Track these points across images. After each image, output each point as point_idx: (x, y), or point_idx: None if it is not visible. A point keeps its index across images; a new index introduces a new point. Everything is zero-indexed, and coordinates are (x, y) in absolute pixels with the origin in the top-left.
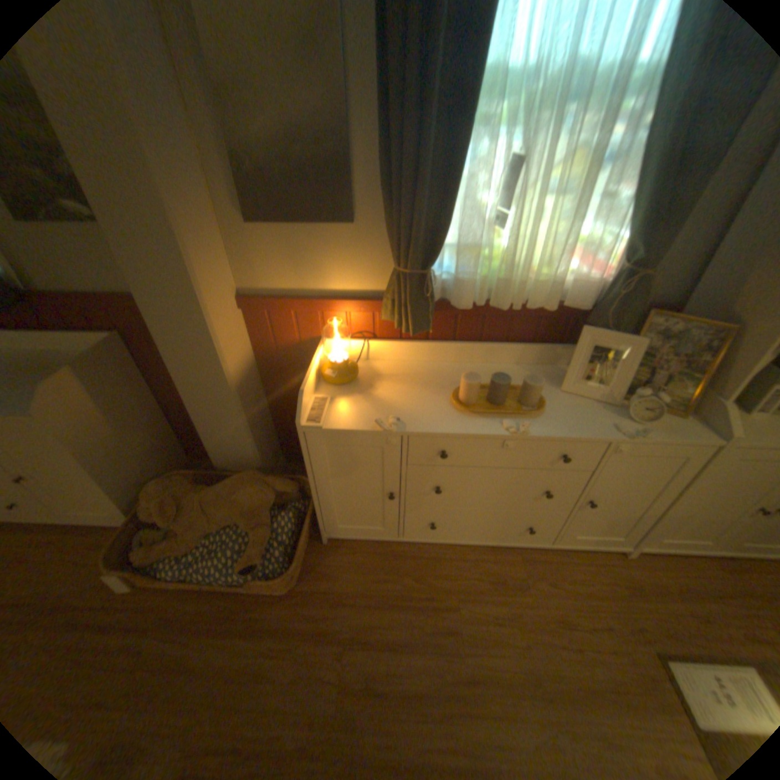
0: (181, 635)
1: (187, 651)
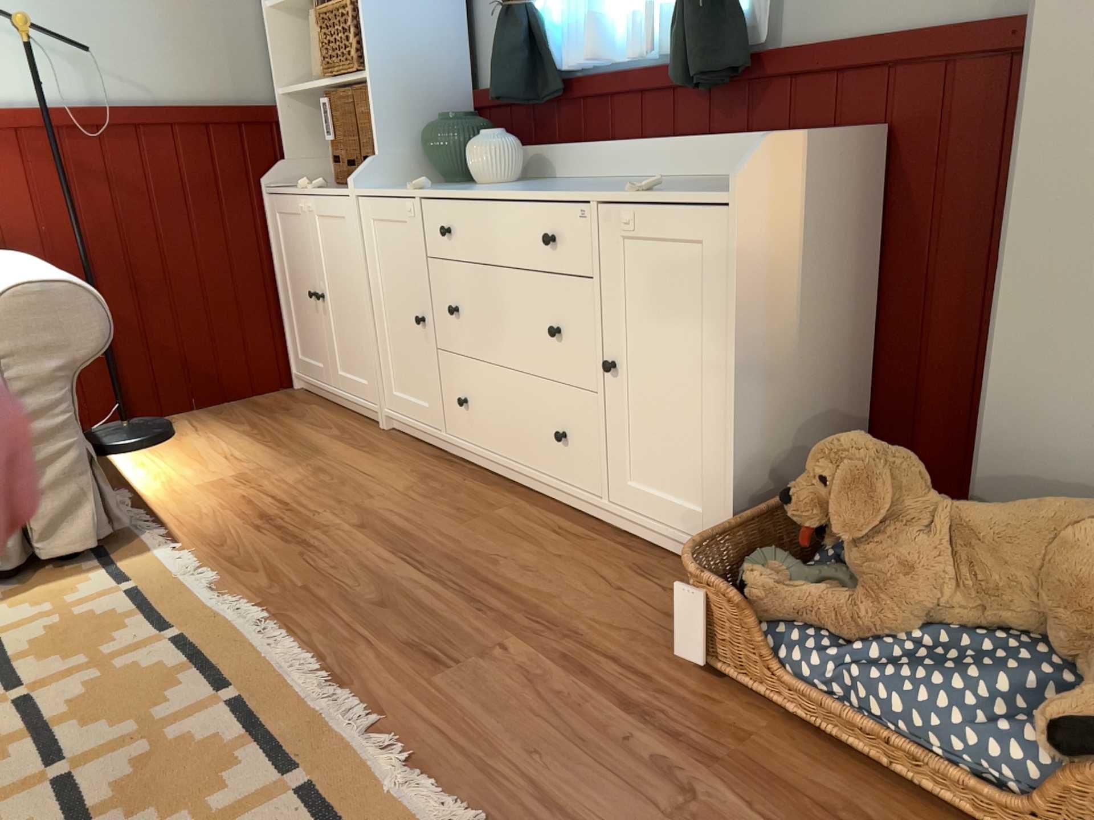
0: None
1: None
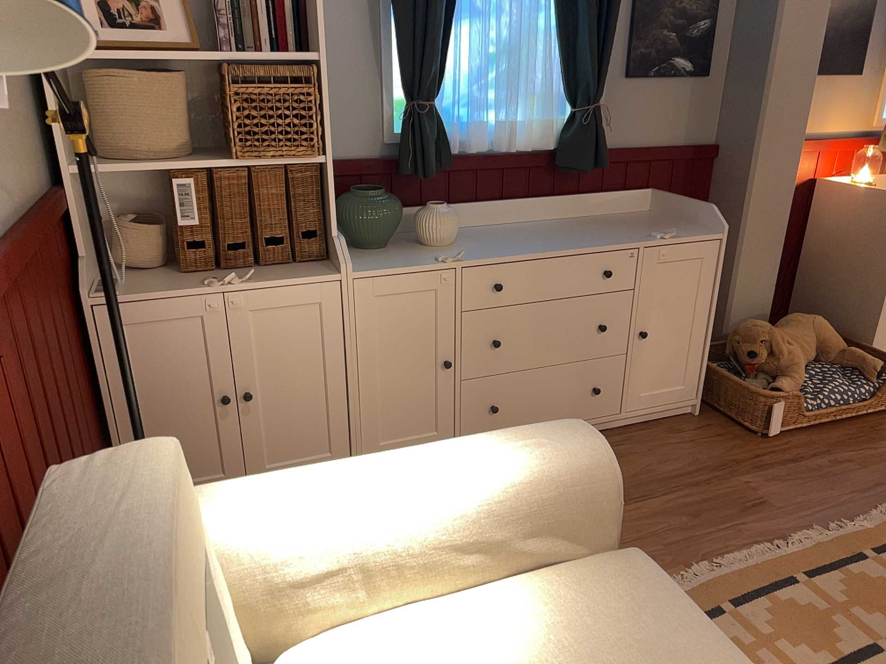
0: (859, 445)
1: (881, 449)
